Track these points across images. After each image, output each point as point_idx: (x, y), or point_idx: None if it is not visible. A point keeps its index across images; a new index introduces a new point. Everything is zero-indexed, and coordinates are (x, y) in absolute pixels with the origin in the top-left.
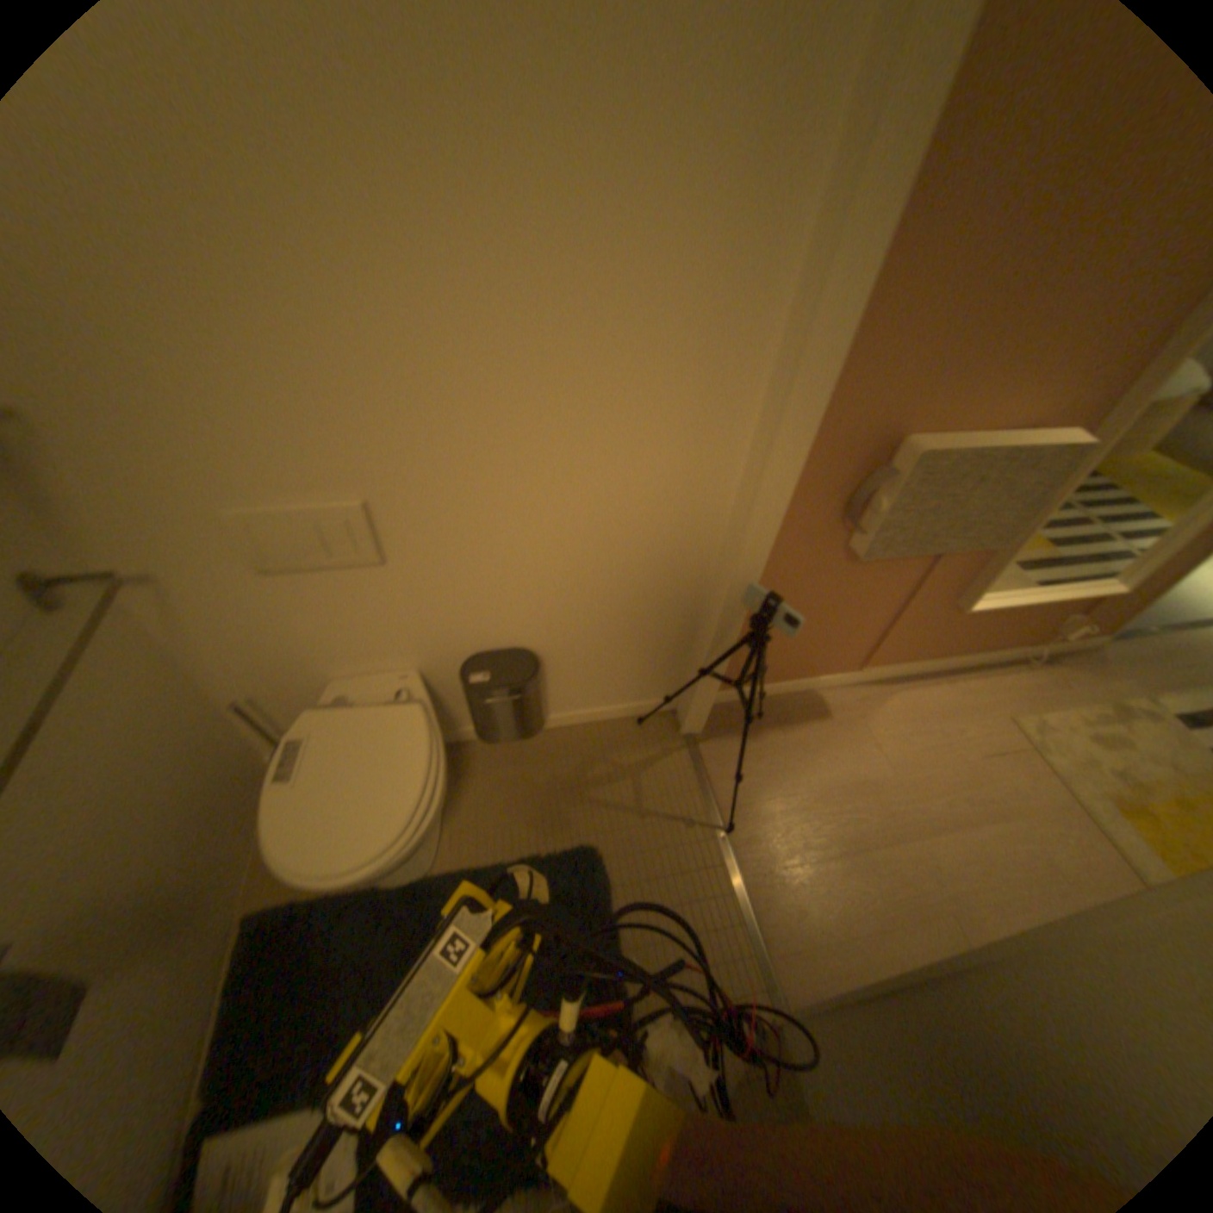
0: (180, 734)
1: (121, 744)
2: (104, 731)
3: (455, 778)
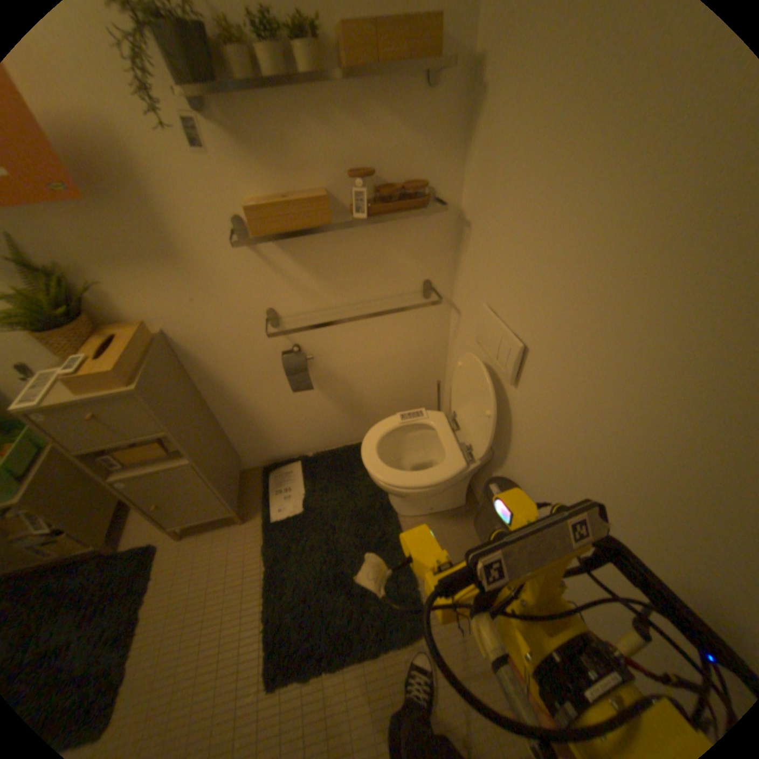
0: (420, 373)
1: (398, 354)
2: (398, 346)
3: (458, 516)
